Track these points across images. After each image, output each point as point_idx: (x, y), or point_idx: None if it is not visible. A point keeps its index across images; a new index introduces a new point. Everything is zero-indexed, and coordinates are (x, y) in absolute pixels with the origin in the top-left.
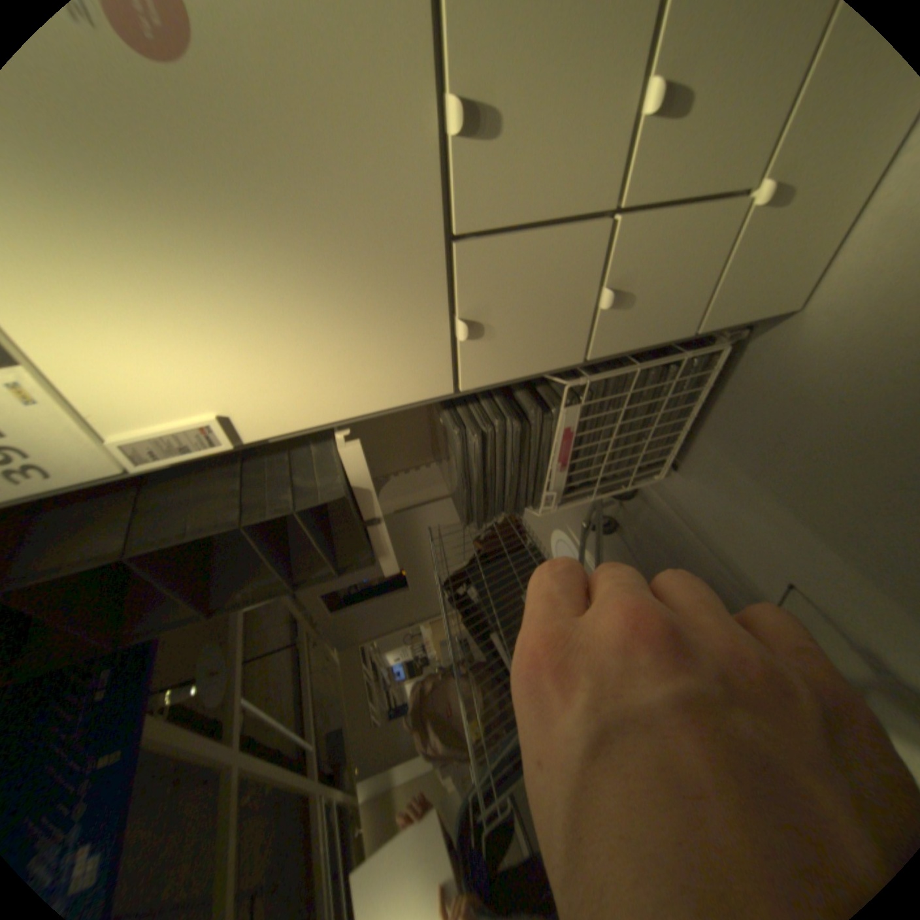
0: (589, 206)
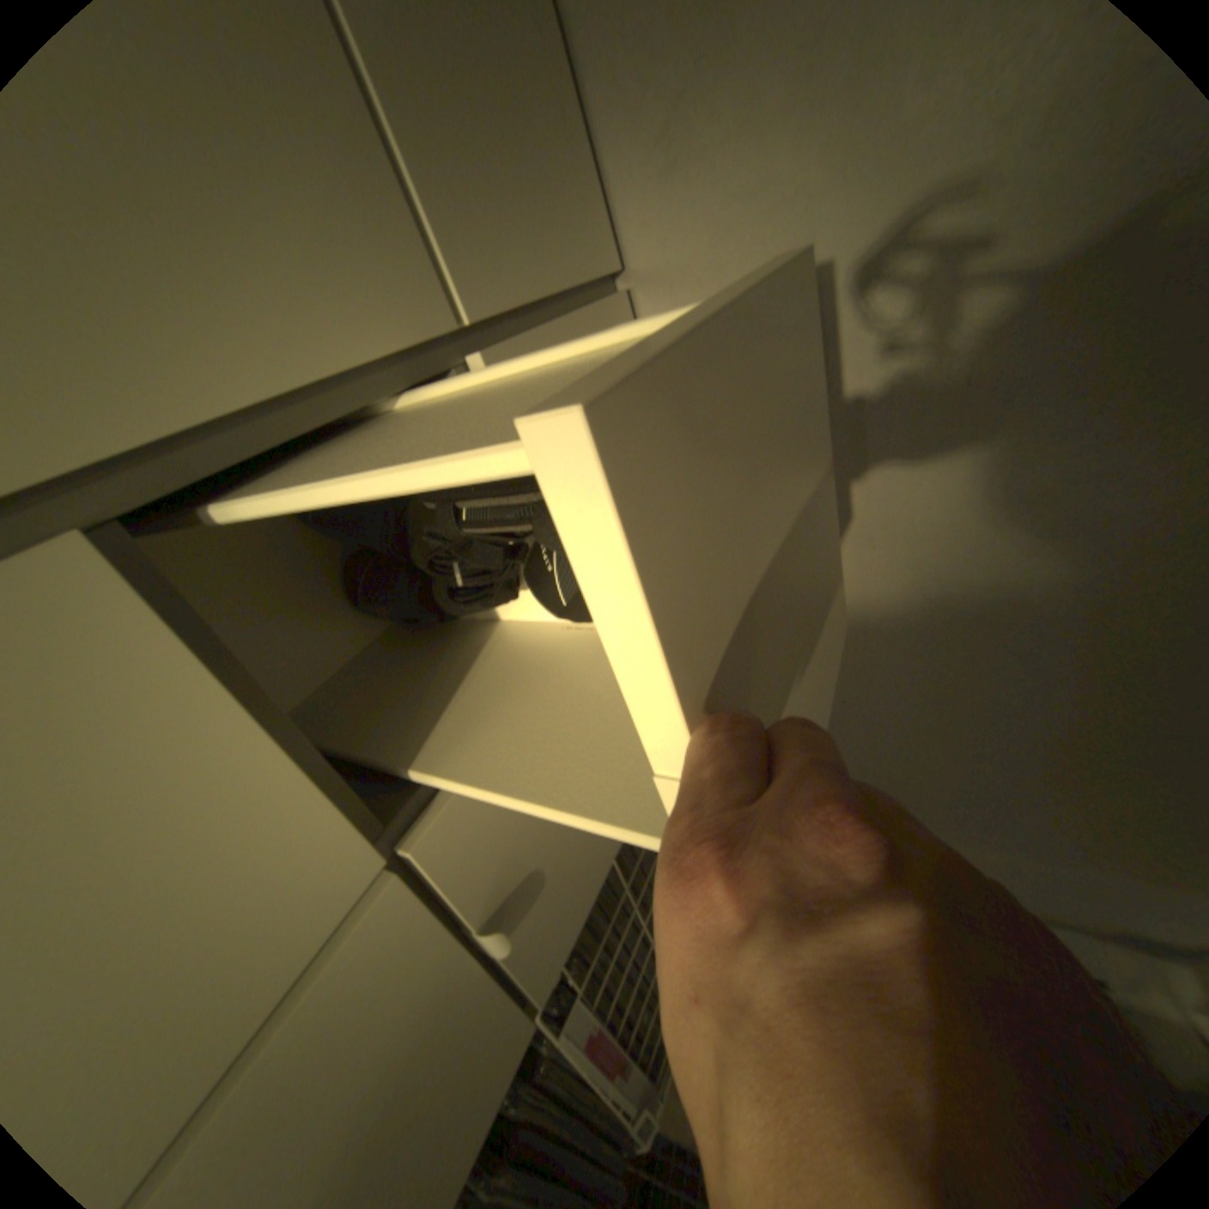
0: (326, 931)
